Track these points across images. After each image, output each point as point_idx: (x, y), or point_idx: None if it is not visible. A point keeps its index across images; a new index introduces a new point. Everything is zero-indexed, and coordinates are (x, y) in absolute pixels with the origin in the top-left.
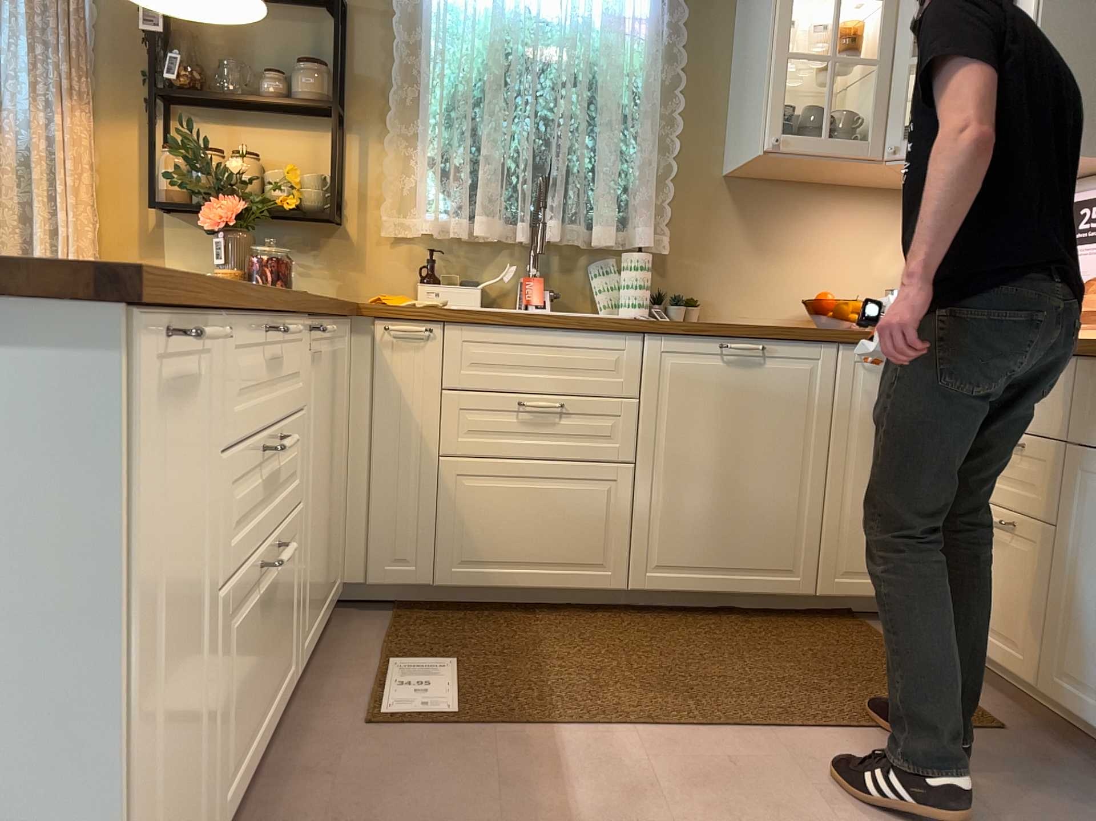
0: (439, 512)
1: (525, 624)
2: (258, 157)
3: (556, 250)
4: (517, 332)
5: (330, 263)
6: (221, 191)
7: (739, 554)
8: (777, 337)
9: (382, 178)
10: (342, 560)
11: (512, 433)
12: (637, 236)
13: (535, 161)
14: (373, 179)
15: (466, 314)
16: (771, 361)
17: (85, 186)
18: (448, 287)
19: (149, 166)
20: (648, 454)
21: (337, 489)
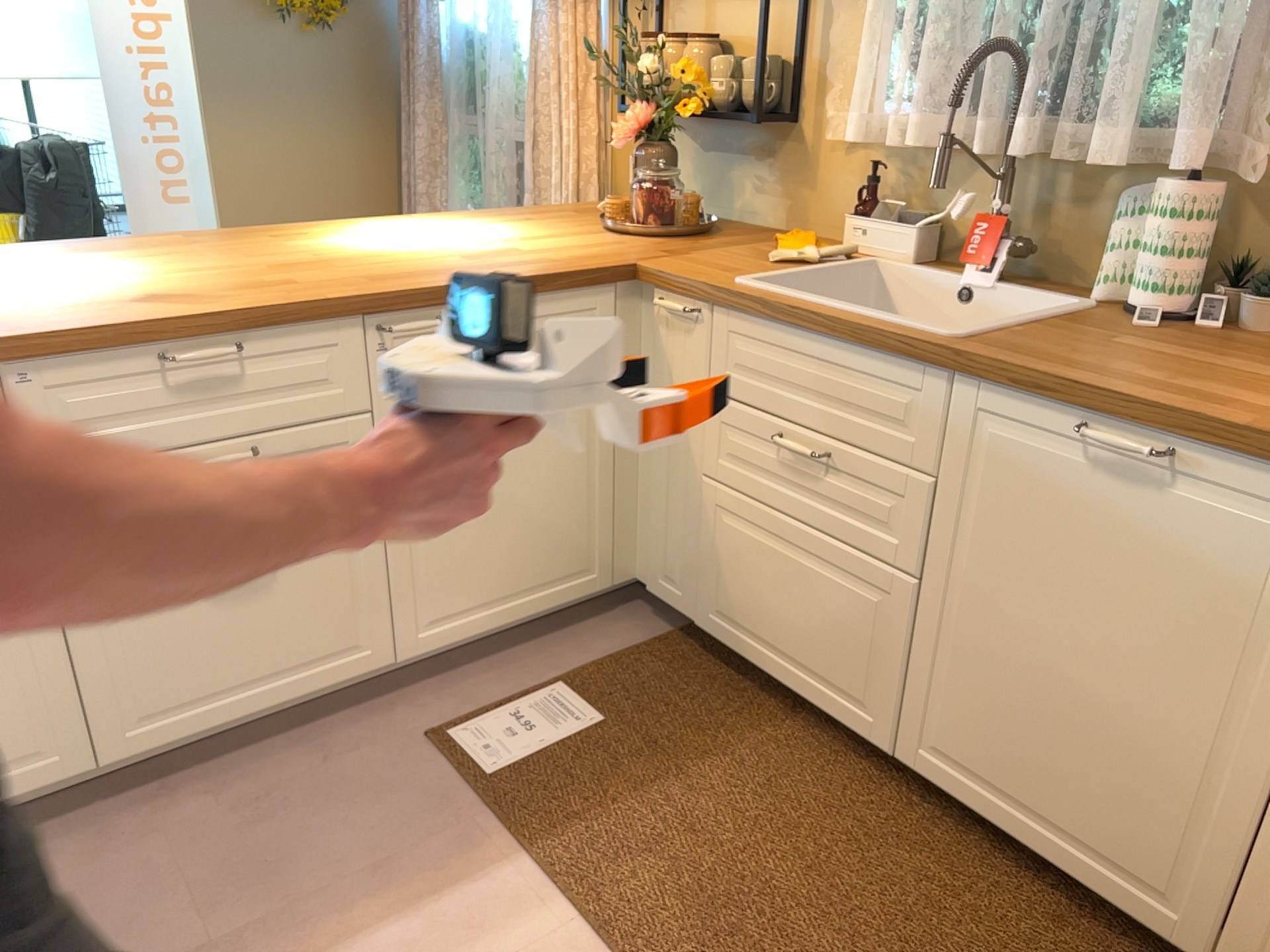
0: (702, 542)
1: (757, 721)
2: (704, 41)
3: (1063, 168)
4: (785, 332)
5: (779, 176)
6: (639, 95)
7: (1064, 805)
8: (1200, 441)
9: (840, 54)
10: (625, 554)
11: (773, 472)
12: (1174, 151)
13: (1043, 5)
14: (830, 57)
15: (729, 294)
16: (1185, 487)
17: (583, 88)
18: (874, 225)
19: (622, 62)
20: (936, 573)
21: (573, 482)
